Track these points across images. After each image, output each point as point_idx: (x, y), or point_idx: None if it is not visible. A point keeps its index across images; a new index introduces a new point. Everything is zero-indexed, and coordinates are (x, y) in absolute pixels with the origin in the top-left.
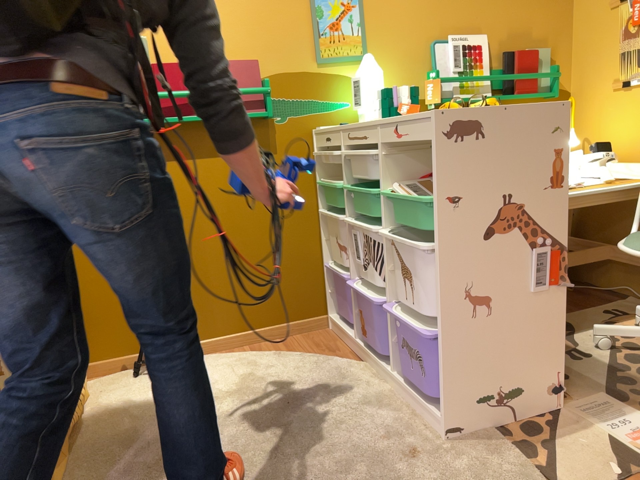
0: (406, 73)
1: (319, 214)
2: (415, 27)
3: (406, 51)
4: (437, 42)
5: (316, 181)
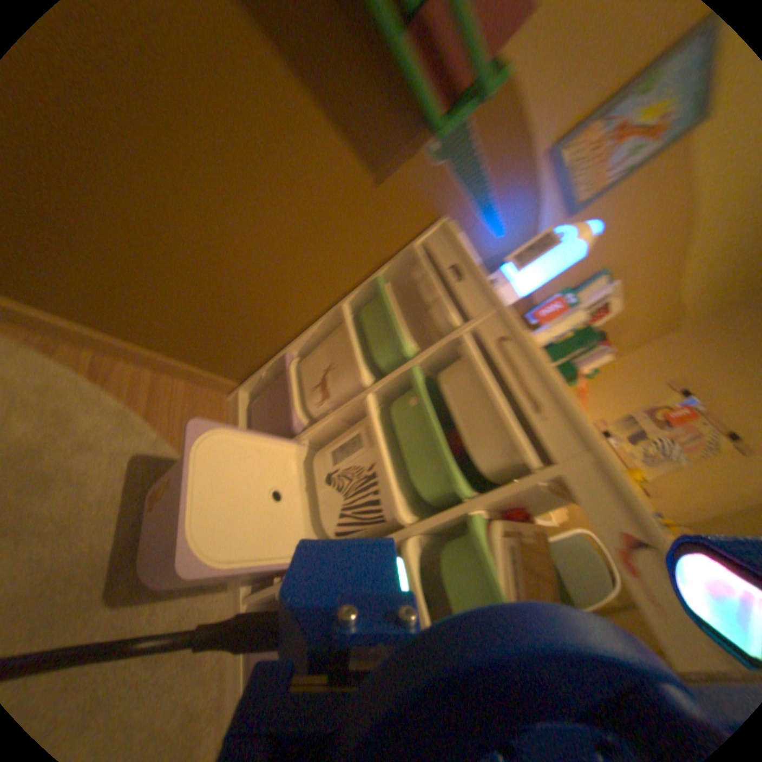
0: (564, 274)
1: (340, 306)
2: (627, 245)
3: (594, 255)
4: (610, 278)
5: (378, 275)
